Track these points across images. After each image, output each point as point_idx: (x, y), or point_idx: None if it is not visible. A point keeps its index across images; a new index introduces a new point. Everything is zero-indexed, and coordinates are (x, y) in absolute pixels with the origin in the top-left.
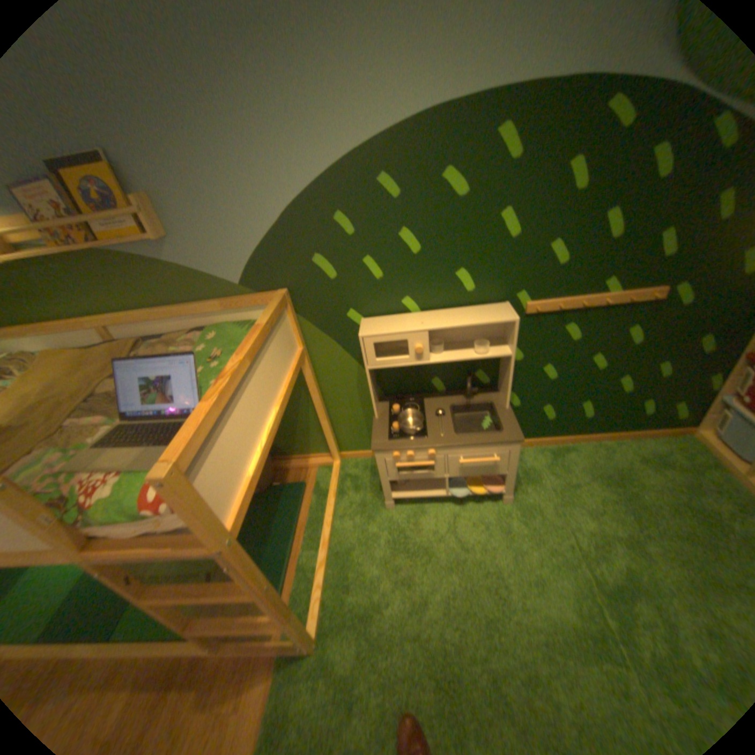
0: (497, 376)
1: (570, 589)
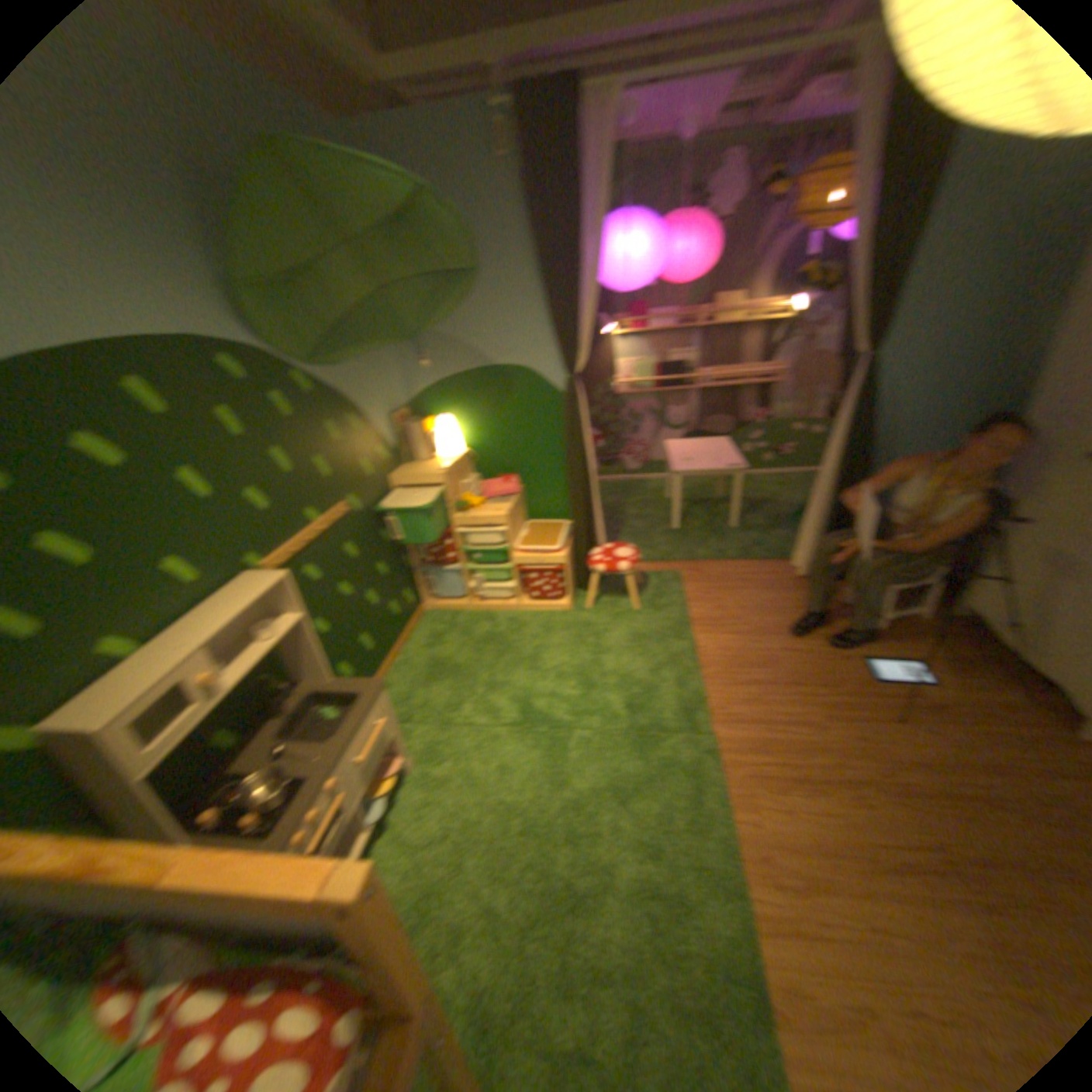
0: (284, 666)
1: (511, 747)
